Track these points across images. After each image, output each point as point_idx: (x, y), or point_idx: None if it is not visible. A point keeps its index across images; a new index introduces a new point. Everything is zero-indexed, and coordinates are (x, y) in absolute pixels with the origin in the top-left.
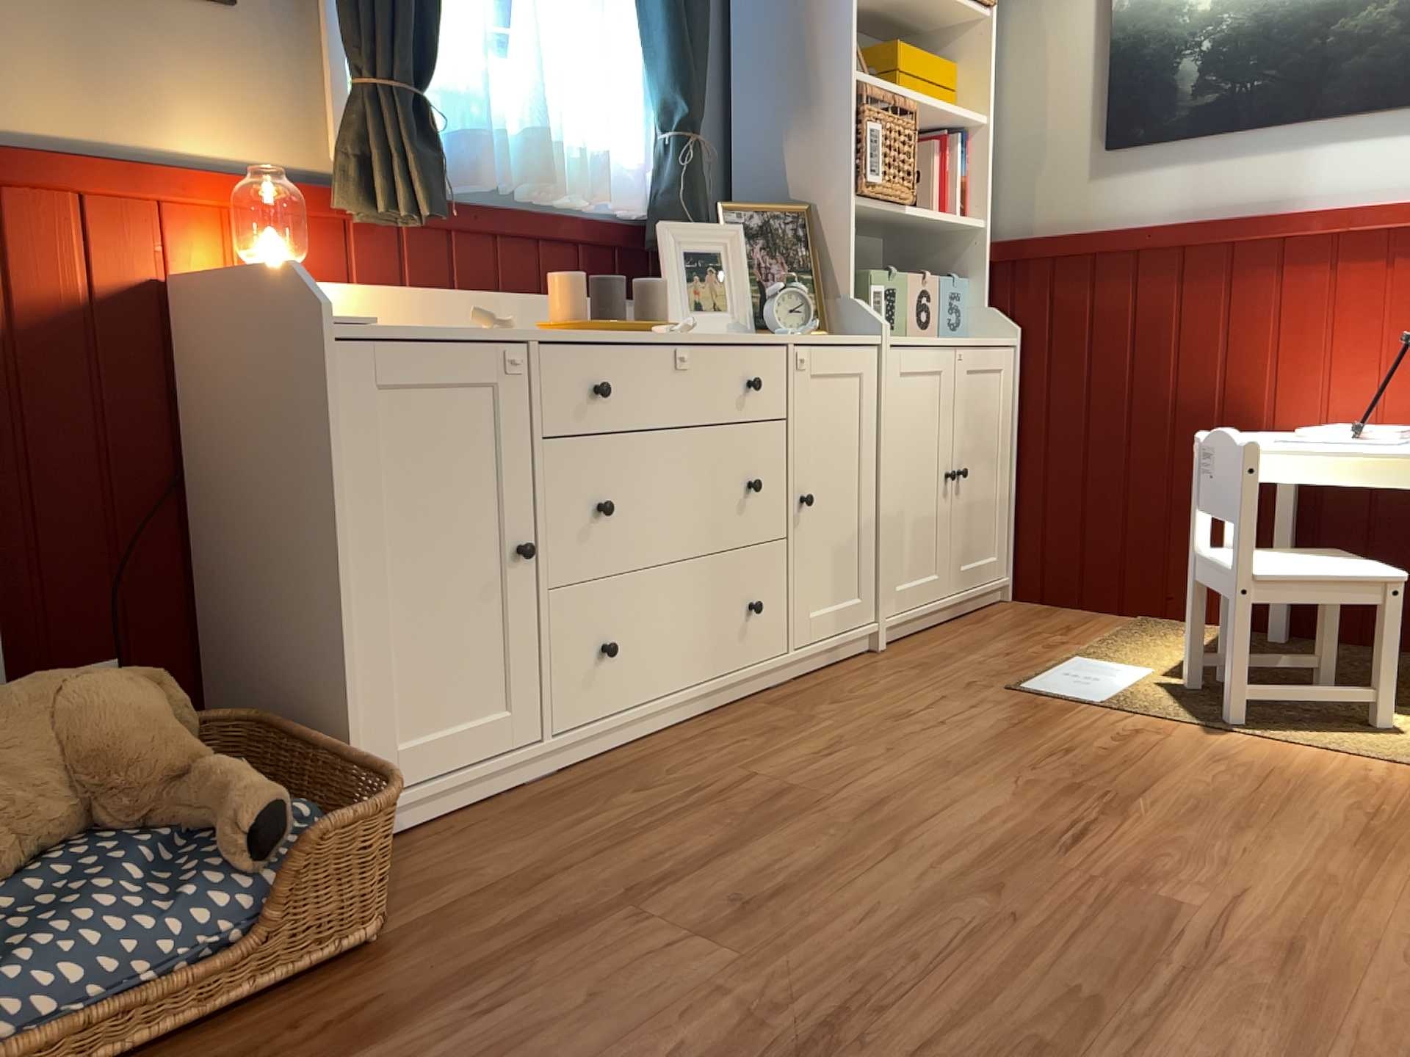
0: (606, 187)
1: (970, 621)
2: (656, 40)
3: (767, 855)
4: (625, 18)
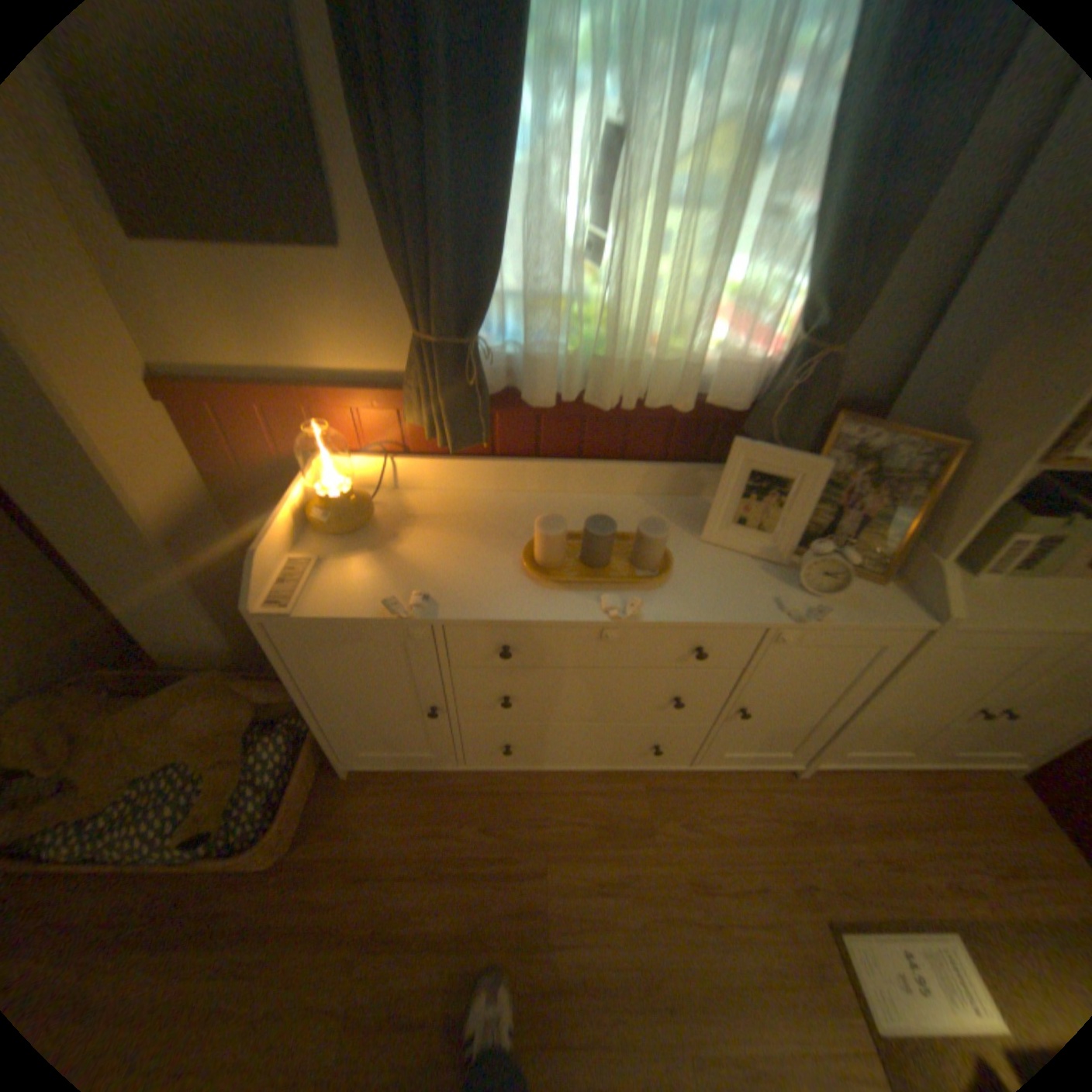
0: (718, 373)
1: (934, 788)
2: (829, 219)
3: (452, 977)
4: (806, 177)
